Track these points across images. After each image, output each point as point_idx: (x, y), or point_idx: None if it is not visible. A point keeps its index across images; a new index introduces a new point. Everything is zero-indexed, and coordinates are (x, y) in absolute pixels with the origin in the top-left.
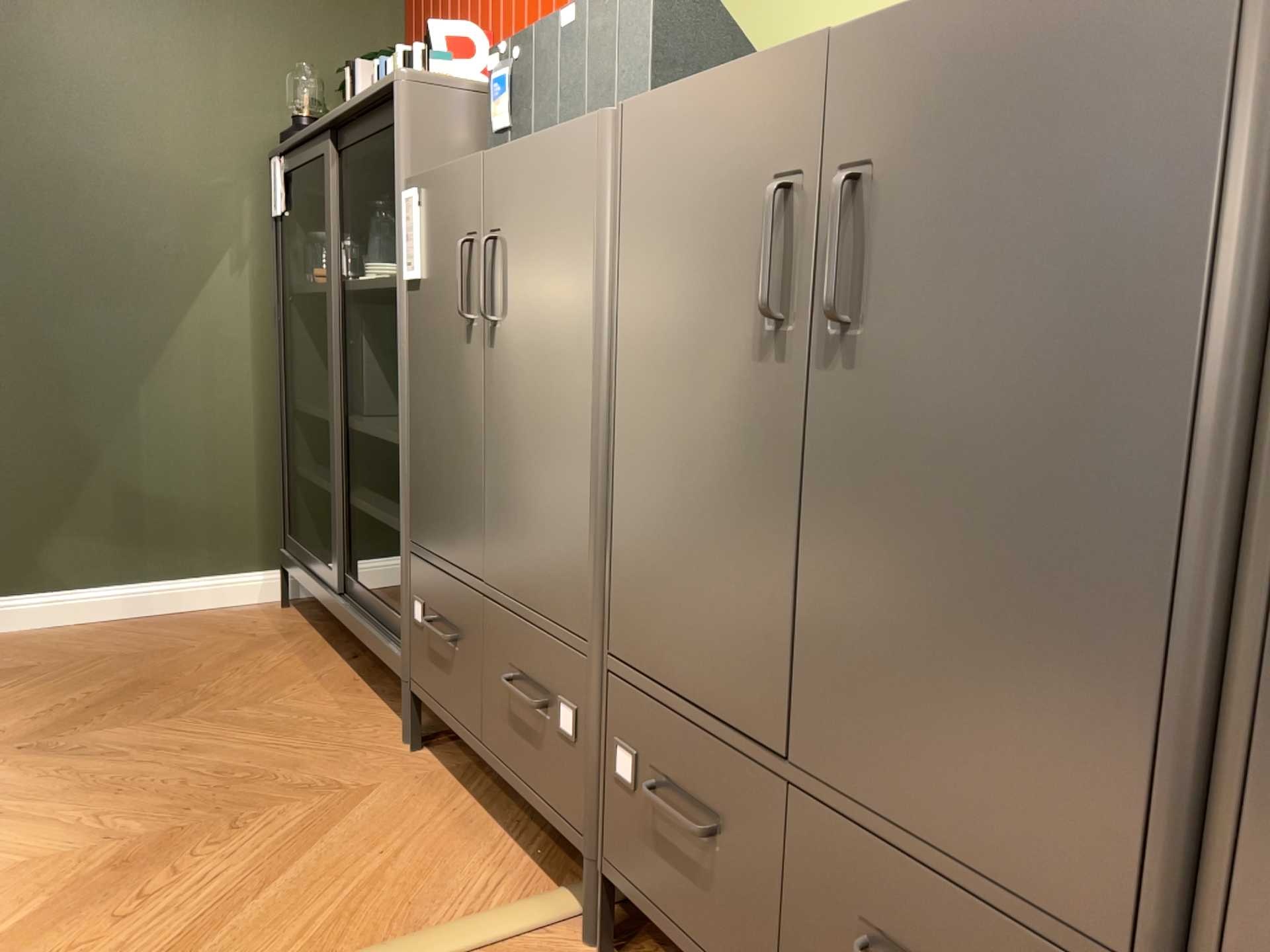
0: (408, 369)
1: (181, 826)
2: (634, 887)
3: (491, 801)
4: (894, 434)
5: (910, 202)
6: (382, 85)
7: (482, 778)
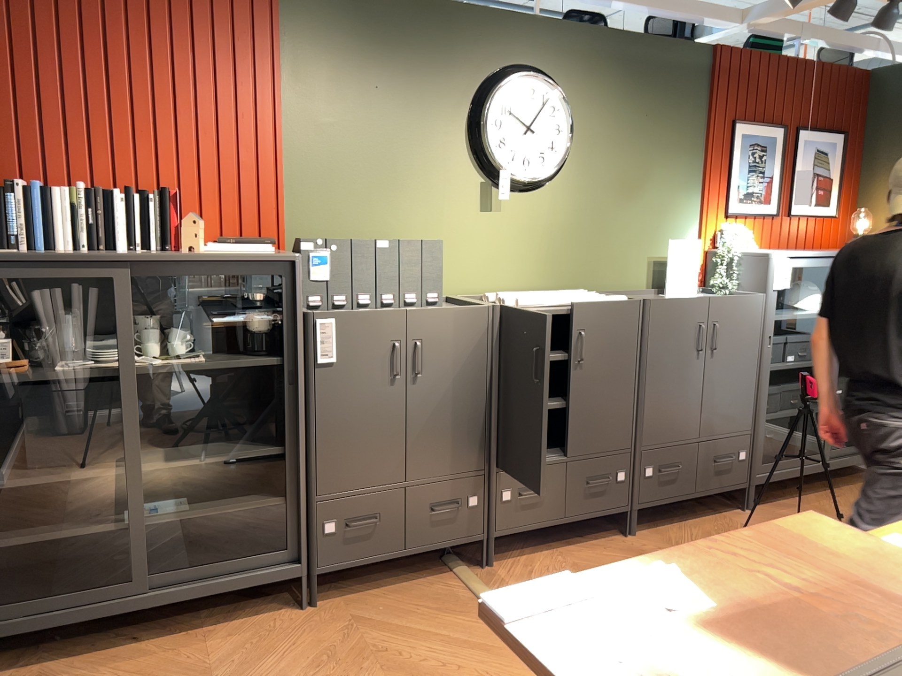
0: (314, 408)
1: (376, 669)
2: (511, 529)
3: (376, 585)
4: (592, 381)
5: (594, 338)
6: (268, 255)
7: (353, 587)
